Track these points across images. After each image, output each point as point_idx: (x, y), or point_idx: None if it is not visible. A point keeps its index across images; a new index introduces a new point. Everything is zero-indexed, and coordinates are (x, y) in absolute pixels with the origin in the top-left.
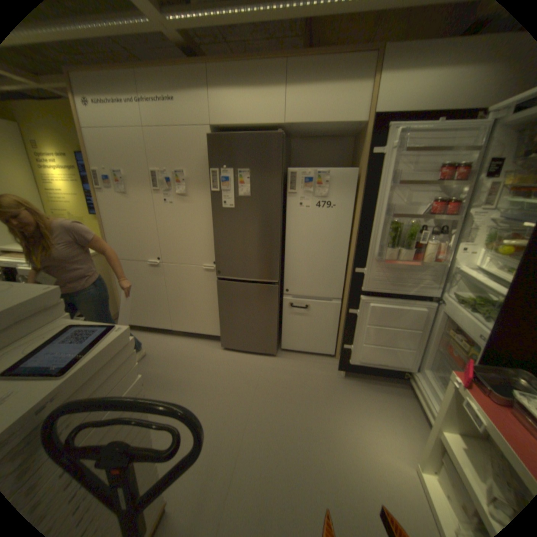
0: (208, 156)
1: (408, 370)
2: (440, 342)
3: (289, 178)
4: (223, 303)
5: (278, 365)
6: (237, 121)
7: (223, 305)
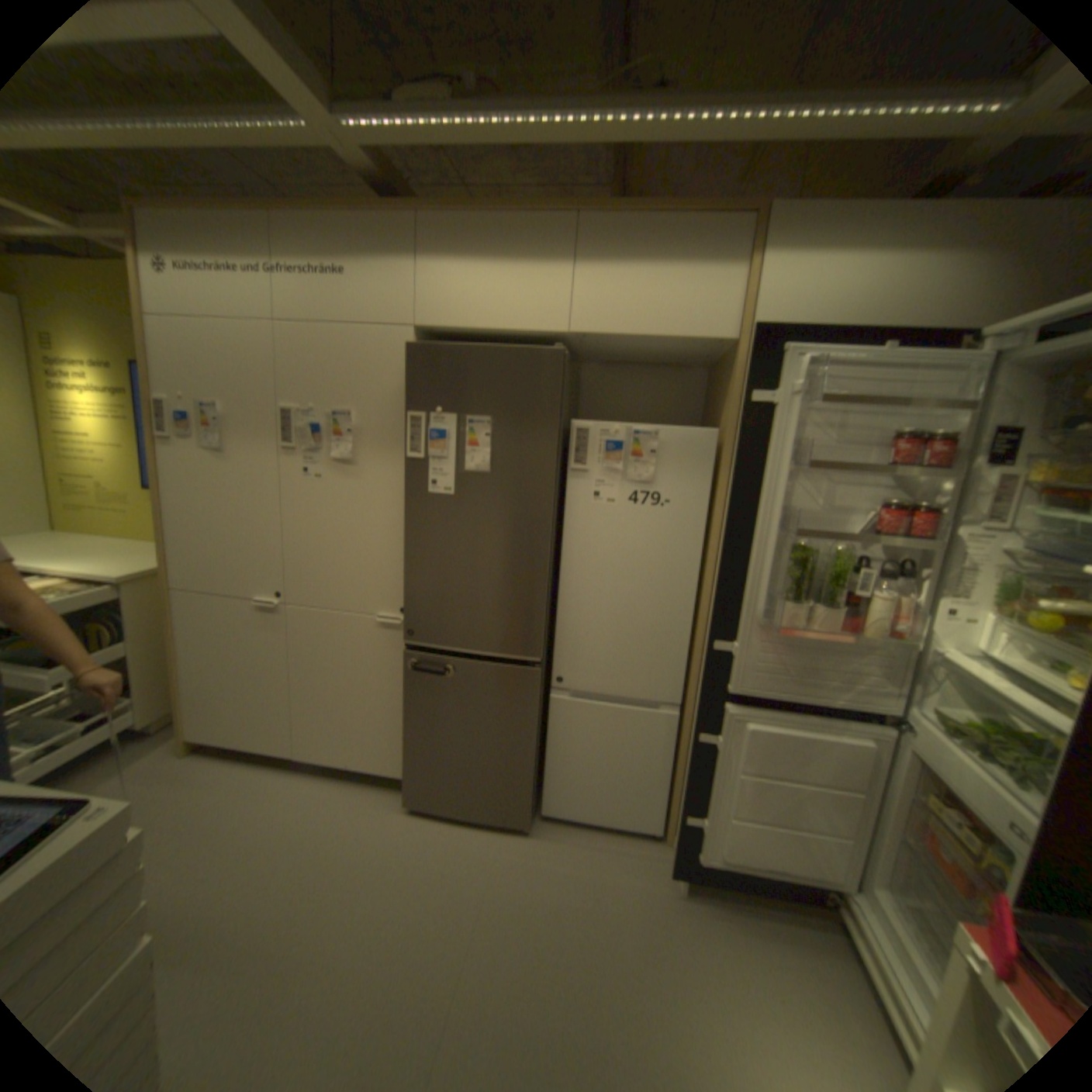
0: (407, 386)
1: (836, 887)
2: (909, 823)
3: (575, 441)
4: (416, 704)
5: (533, 859)
6: (473, 323)
7: (416, 709)
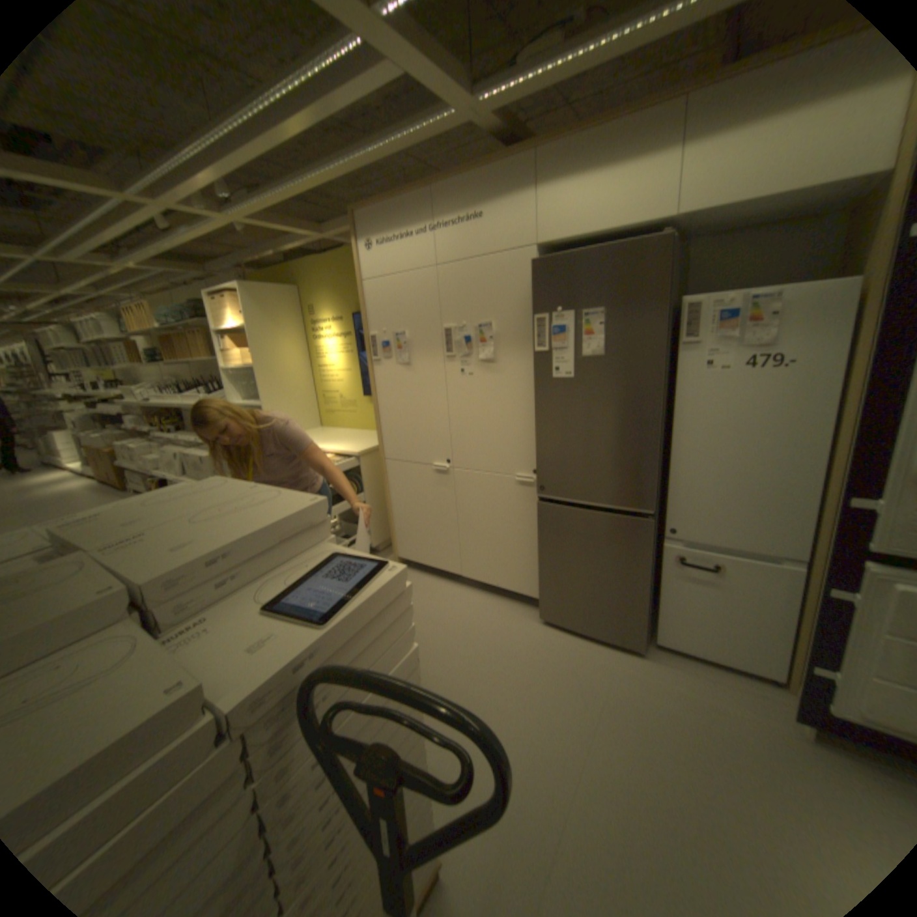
0: (533, 295)
1: None
2: None
3: (685, 316)
4: (548, 543)
5: (650, 677)
6: (585, 229)
7: (547, 547)
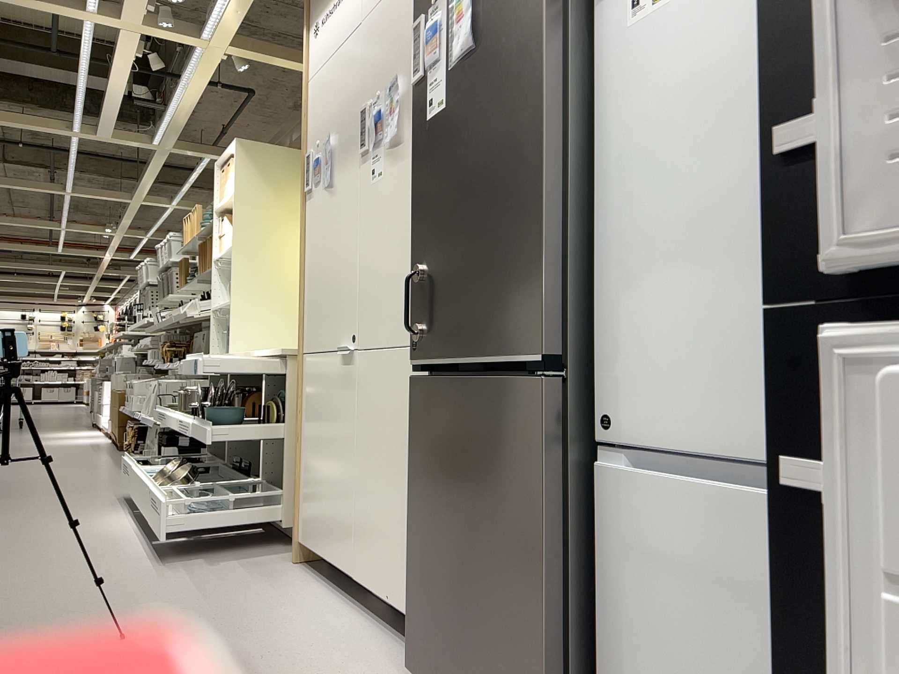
0: None
1: None
2: None
3: None
4: (417, 472)
5: None
6: None
7: (417, 481)
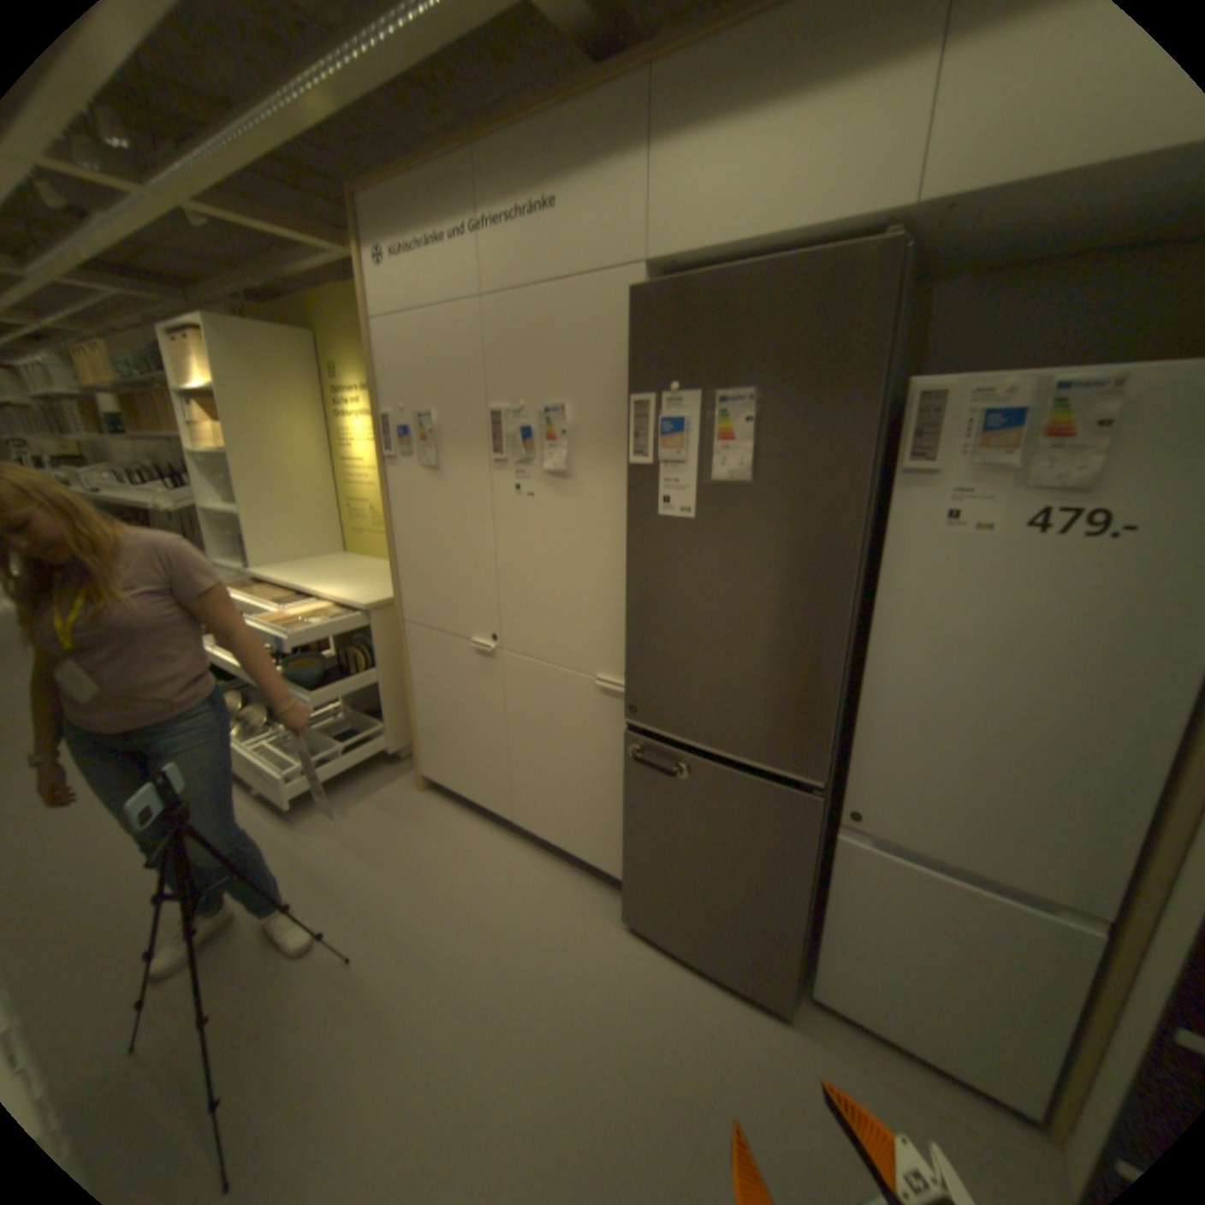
0: (630, 356)
1: None
2: None
3: (915, 415)
4: (639, 802)
5: (795, 1071)
6: (734, 231)
7: (638, 808)
